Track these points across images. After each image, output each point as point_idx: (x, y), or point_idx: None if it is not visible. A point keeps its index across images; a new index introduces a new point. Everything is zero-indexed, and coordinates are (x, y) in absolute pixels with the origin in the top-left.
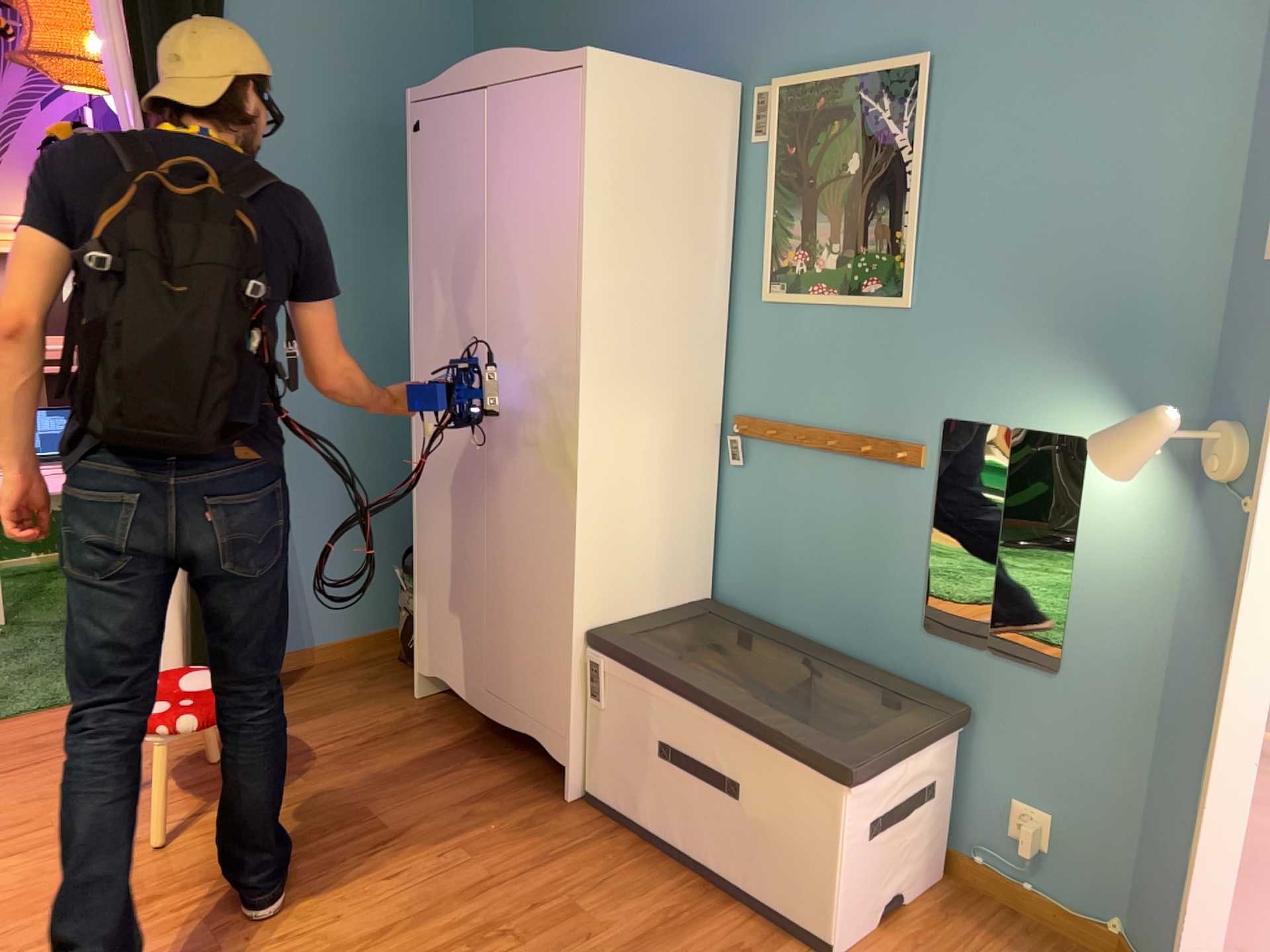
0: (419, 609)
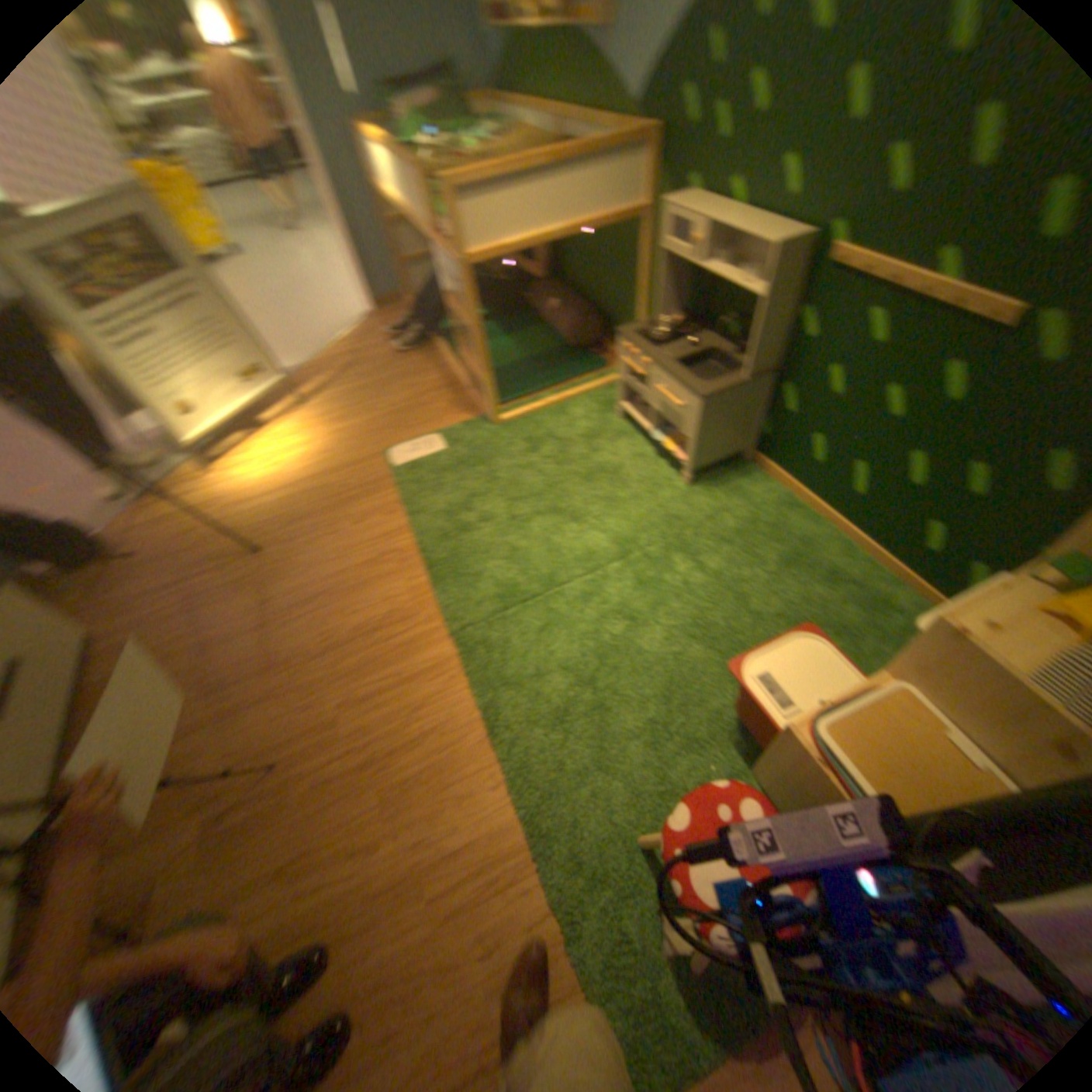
0: None
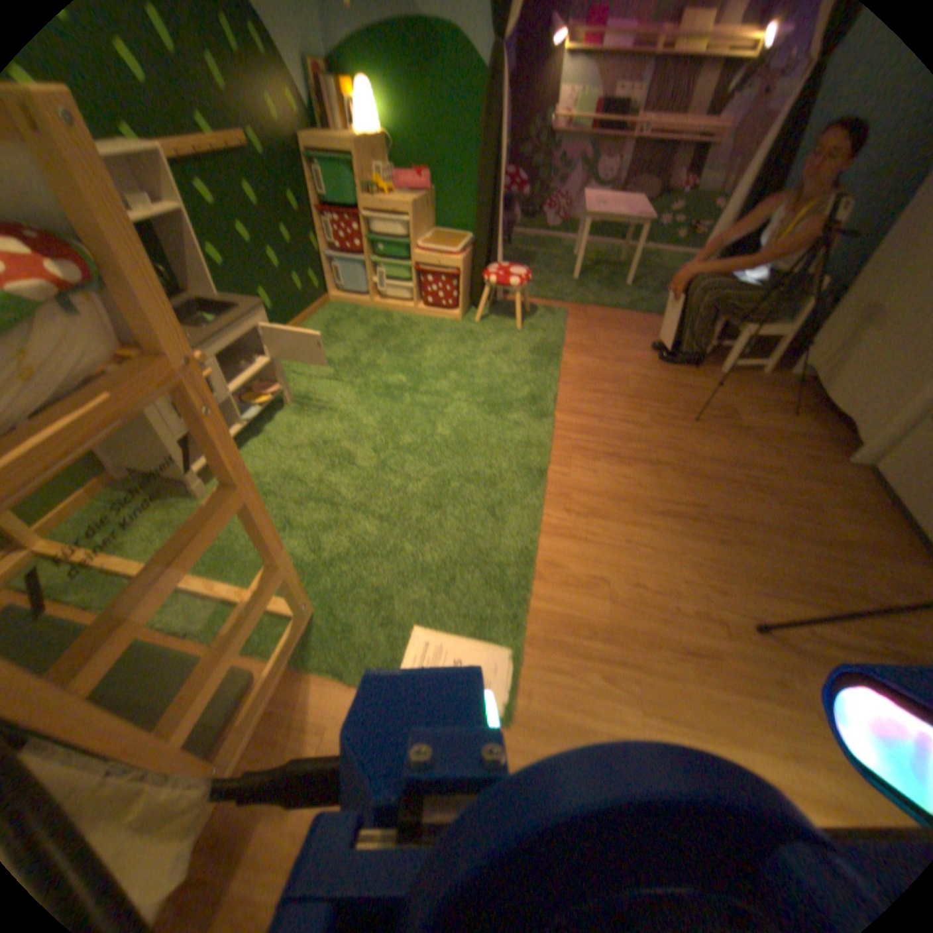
0: (821, 327)
